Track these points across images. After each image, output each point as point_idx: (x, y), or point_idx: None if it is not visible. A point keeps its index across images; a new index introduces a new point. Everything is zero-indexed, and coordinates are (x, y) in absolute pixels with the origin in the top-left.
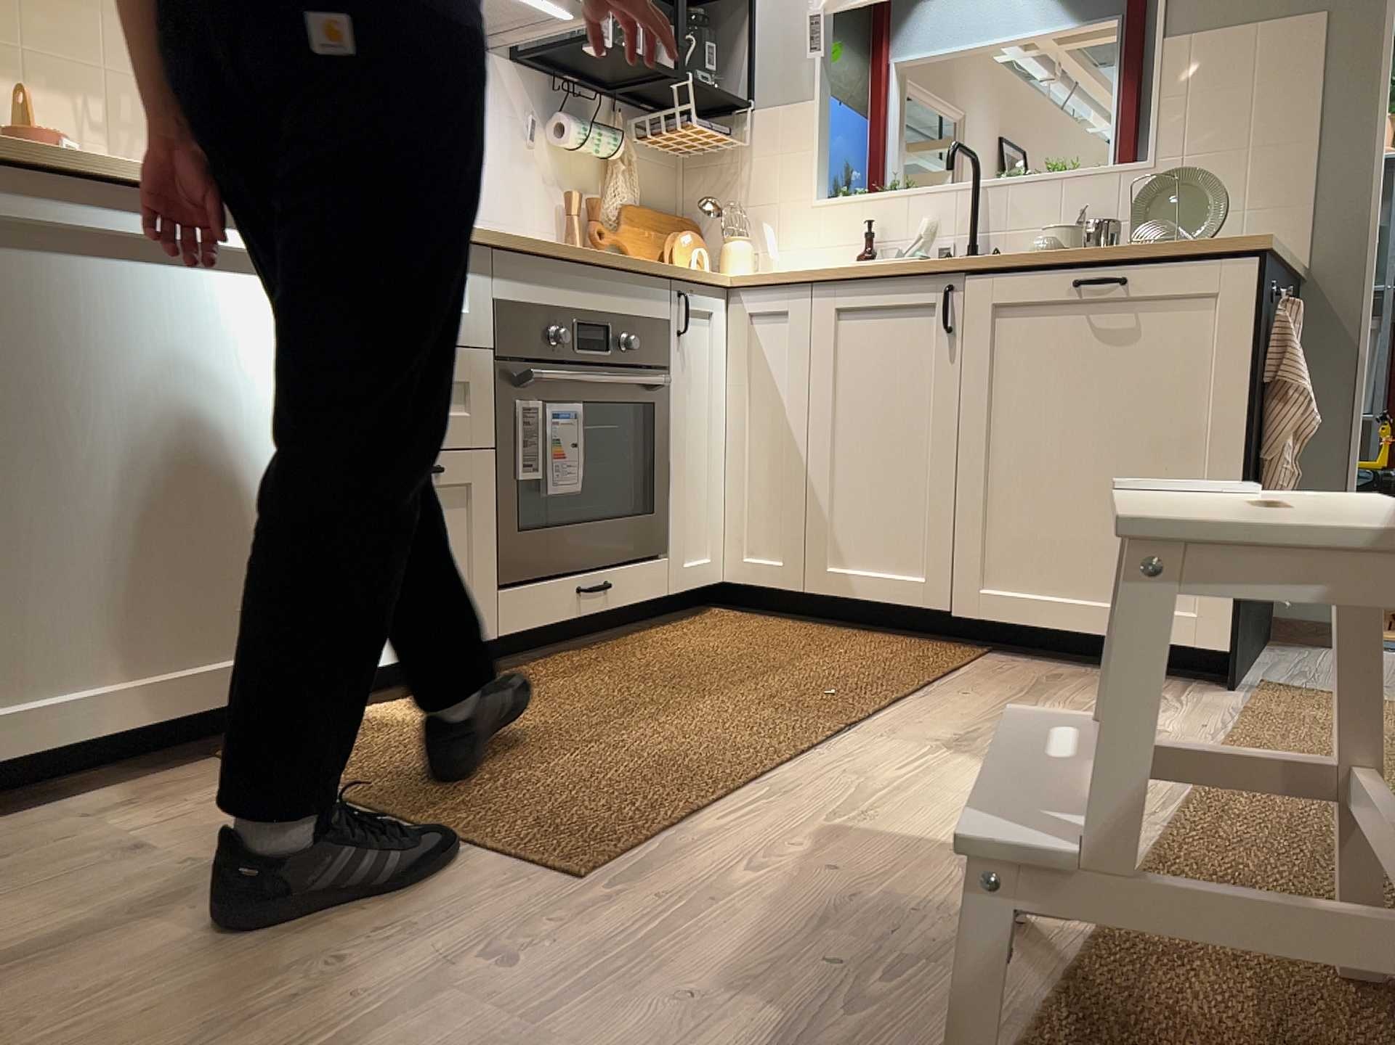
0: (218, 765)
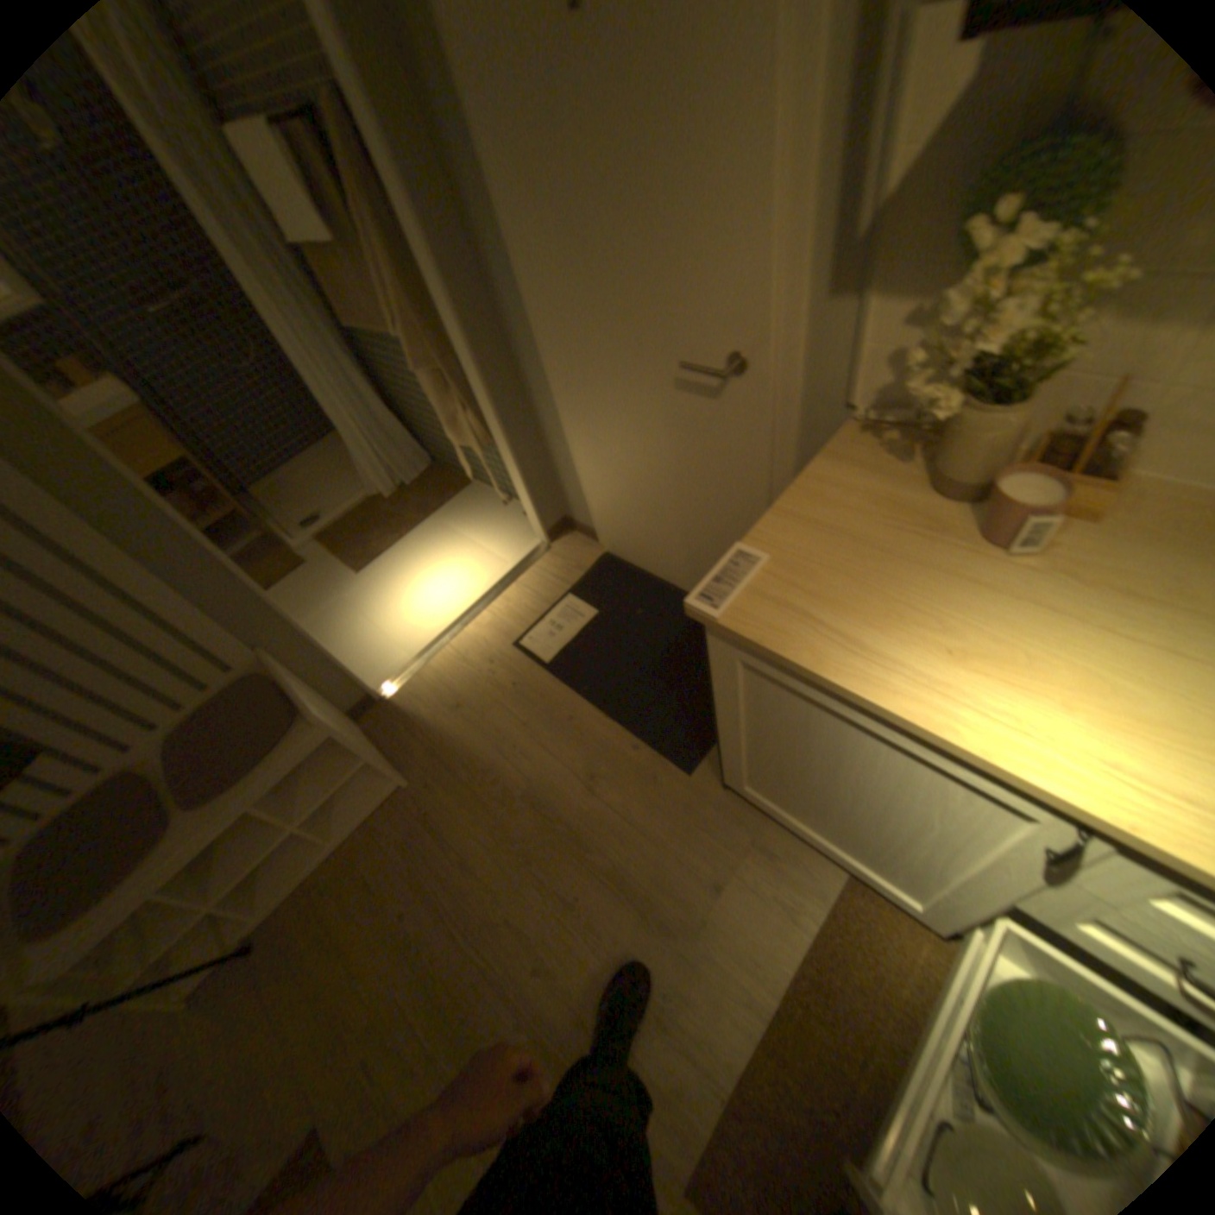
0: (840, 883)
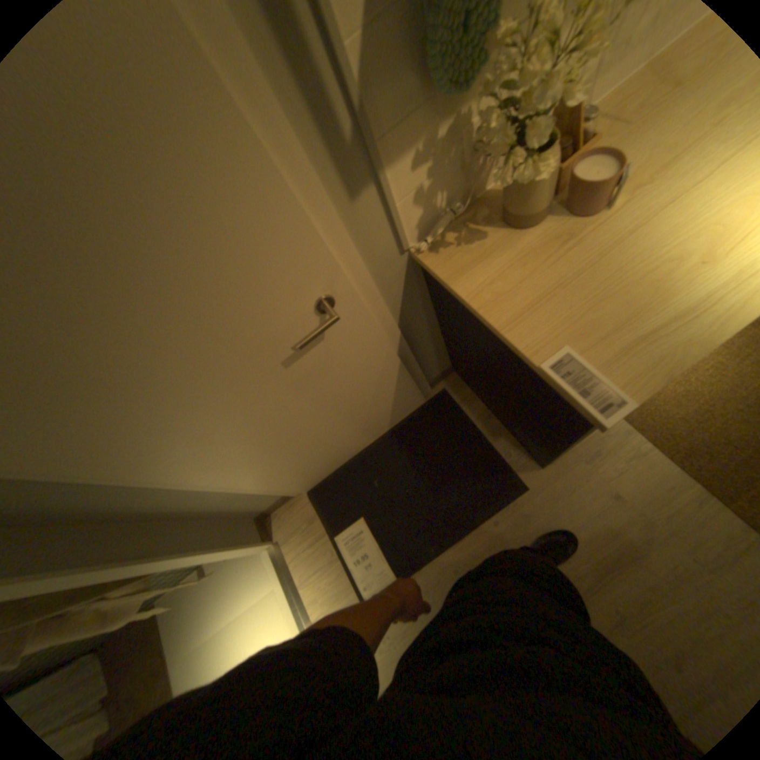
0: None
